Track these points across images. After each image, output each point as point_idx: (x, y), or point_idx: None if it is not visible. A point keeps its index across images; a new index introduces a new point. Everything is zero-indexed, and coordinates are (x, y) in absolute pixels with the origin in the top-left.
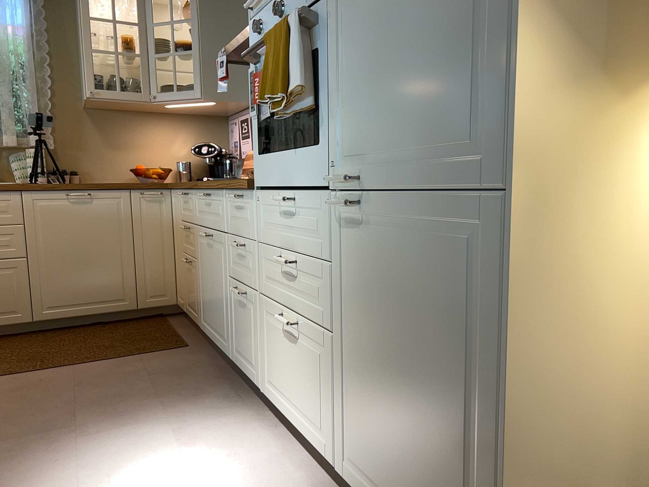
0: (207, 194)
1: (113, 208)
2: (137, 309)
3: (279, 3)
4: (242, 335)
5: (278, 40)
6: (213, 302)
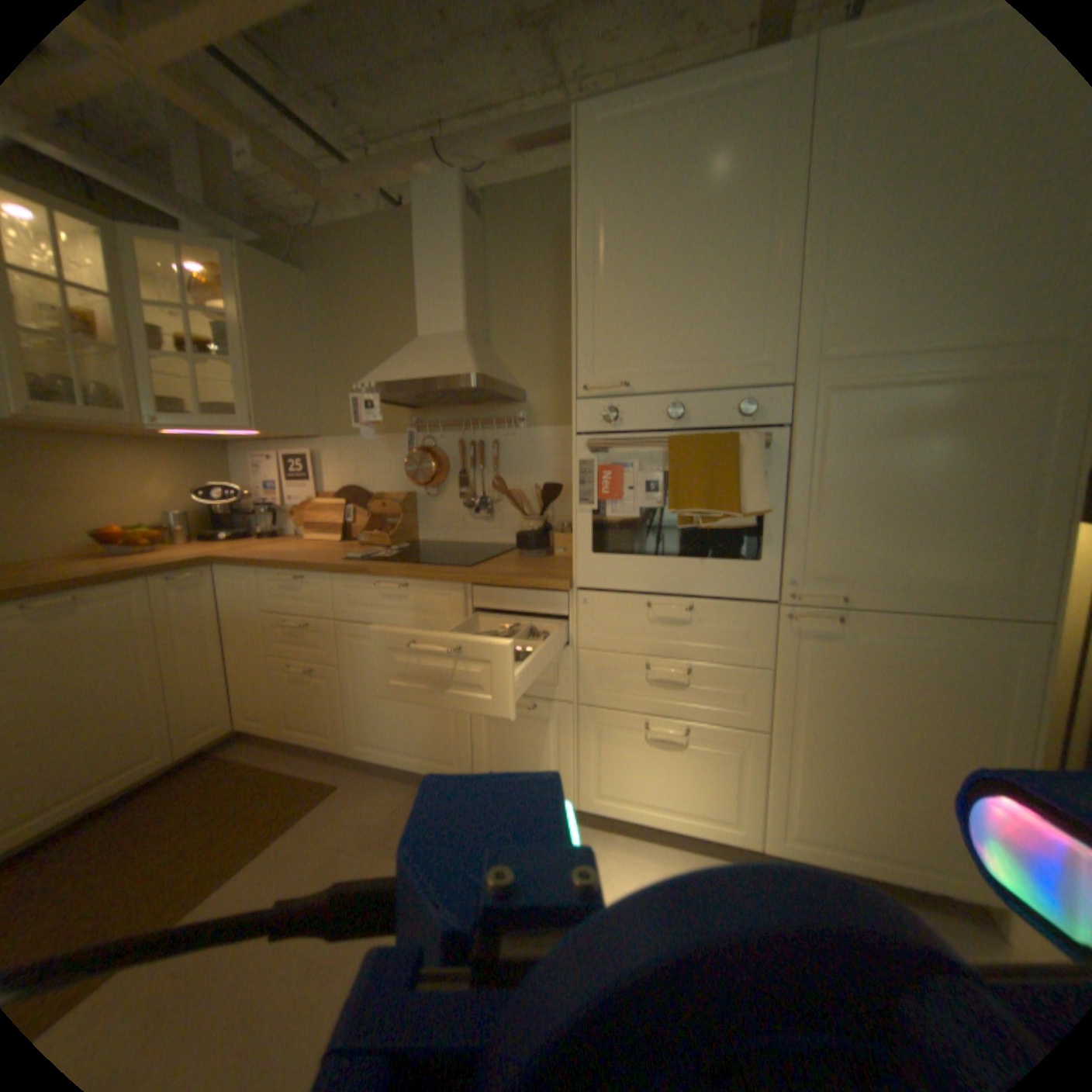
0: (401, 585)
1: (115, 615)
2: (171, 764)
3: (680, 407)
4: (514, 753)
5: (704, 452)
6: (407, 720)
